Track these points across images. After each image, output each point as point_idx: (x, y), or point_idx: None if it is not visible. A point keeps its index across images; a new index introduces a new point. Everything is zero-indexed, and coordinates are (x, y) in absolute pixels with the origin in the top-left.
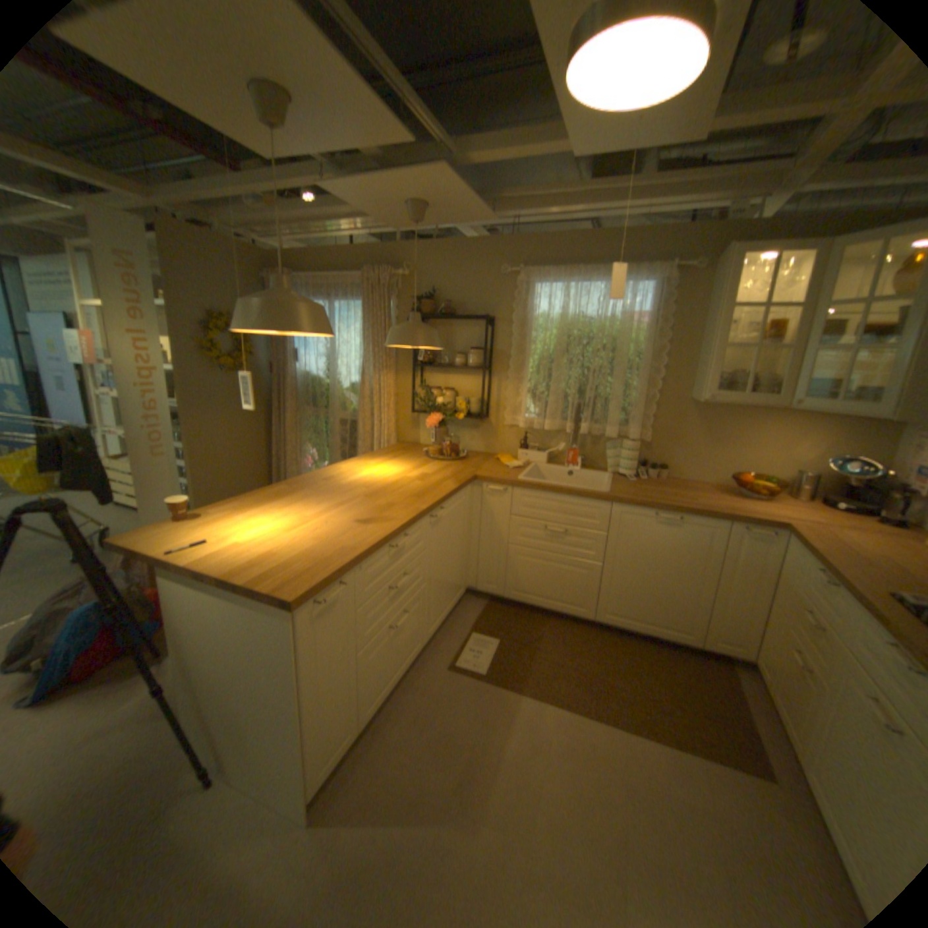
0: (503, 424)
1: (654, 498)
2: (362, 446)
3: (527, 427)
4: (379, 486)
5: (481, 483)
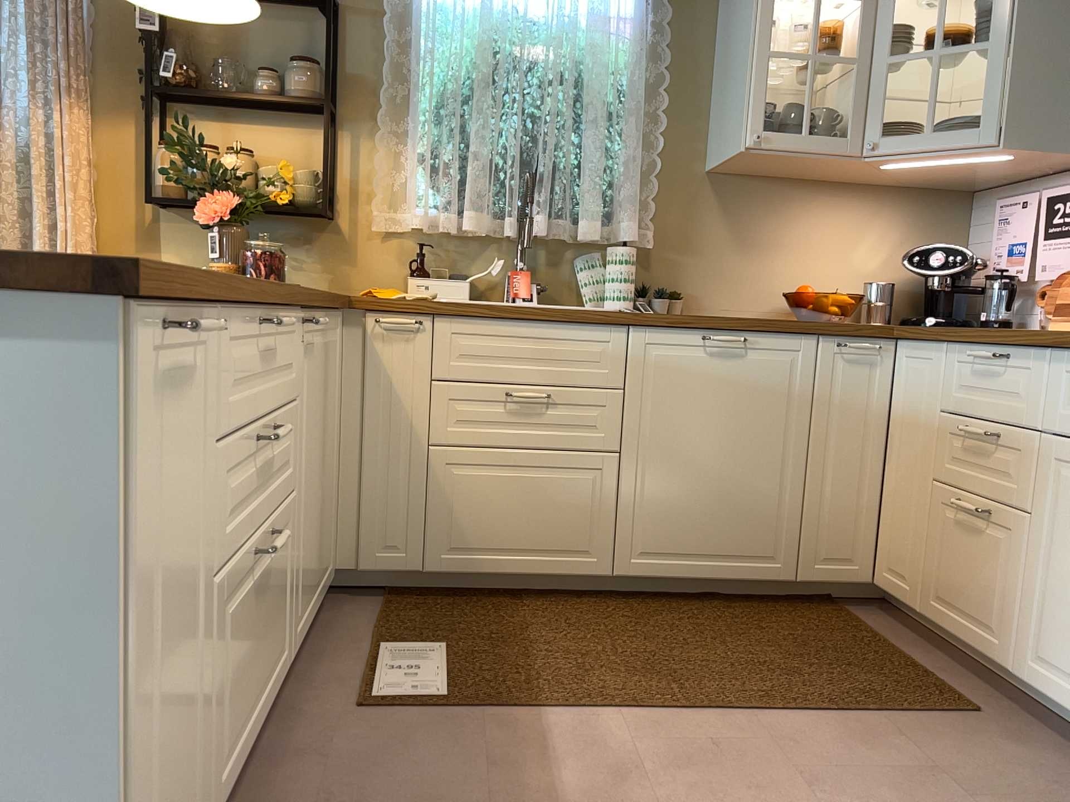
0: (369, 231)
1: (693, 315)
2: None
3: (427, 228)
4: None
5: (359, 318)
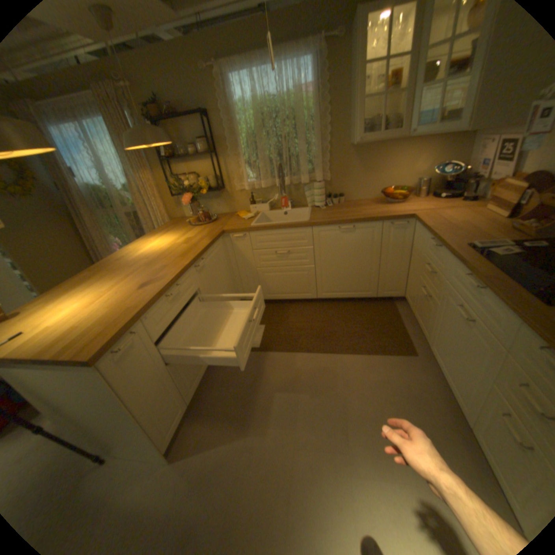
0: (235, 190)
1: (335, 217)
2: (146, 228)
3: (251, 188)
4: (156, 255)
5: (228, 235)
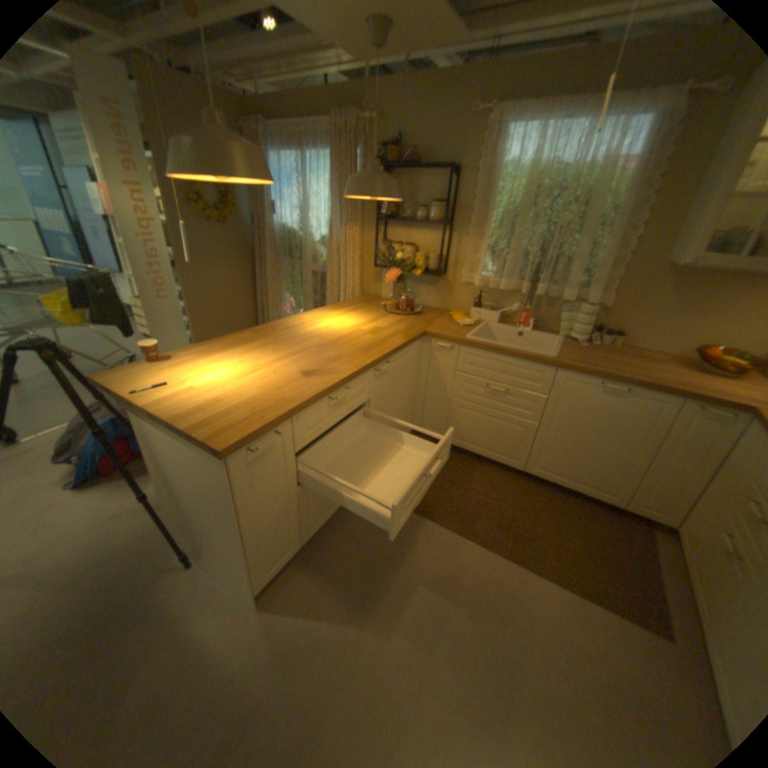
0: (460, 281)
1: (603, 366)
2: (331, 296)
3: (484, 285)
4: (333, 337)
5: (431, 339)
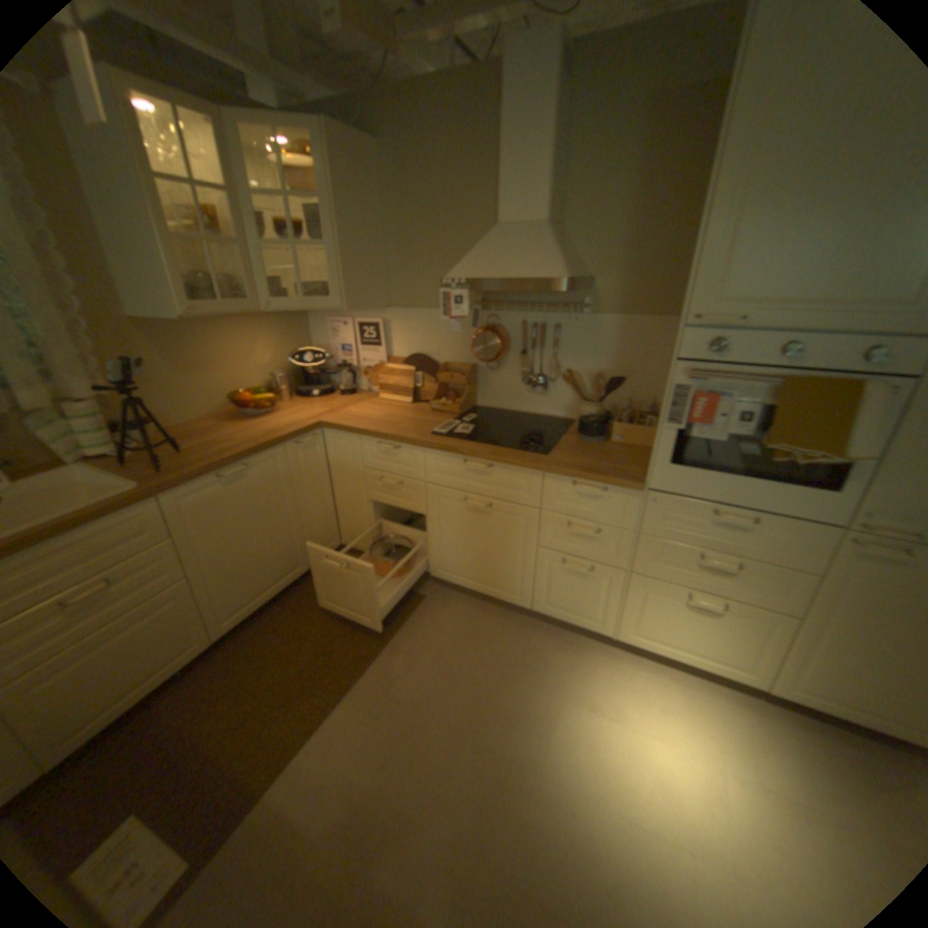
0: None
1: (195, 461)
2: None
3: None
4: None
5: None
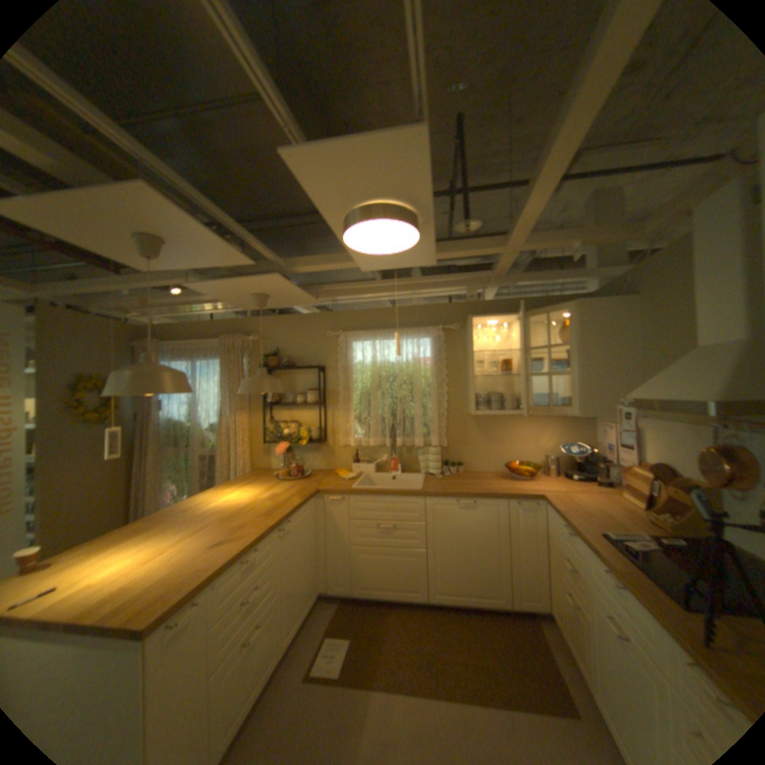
0: (339, 445)
1: (454, 489)
2: (221, 476)
3: (358, 444)
4: (234, 510)
5: (323, 495)
